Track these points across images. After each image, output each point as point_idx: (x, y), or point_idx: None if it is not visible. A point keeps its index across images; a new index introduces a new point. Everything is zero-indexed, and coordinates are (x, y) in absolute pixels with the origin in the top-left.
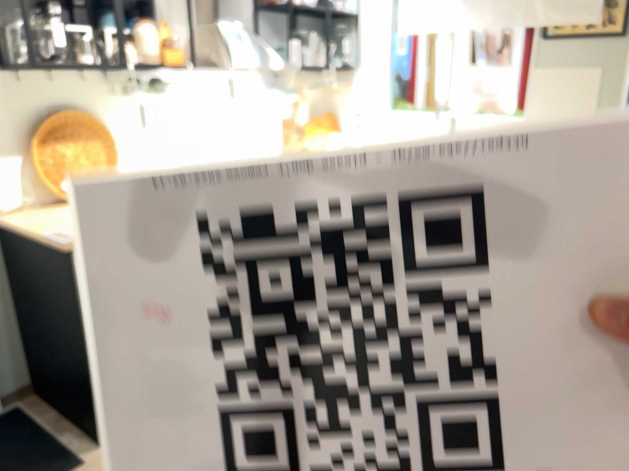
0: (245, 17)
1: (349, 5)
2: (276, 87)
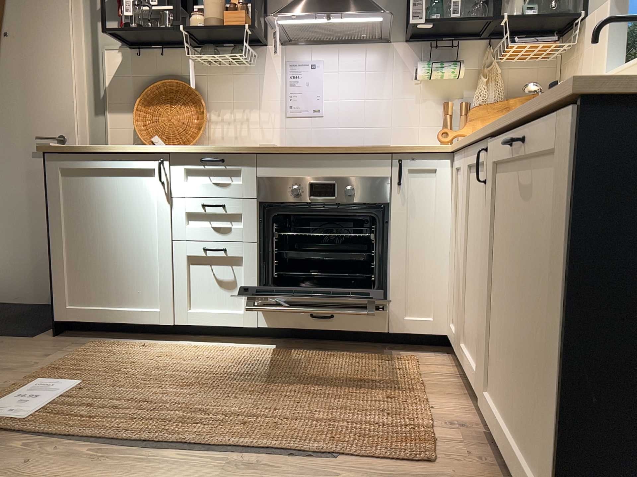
0: None
1: None
2: (438, 63)
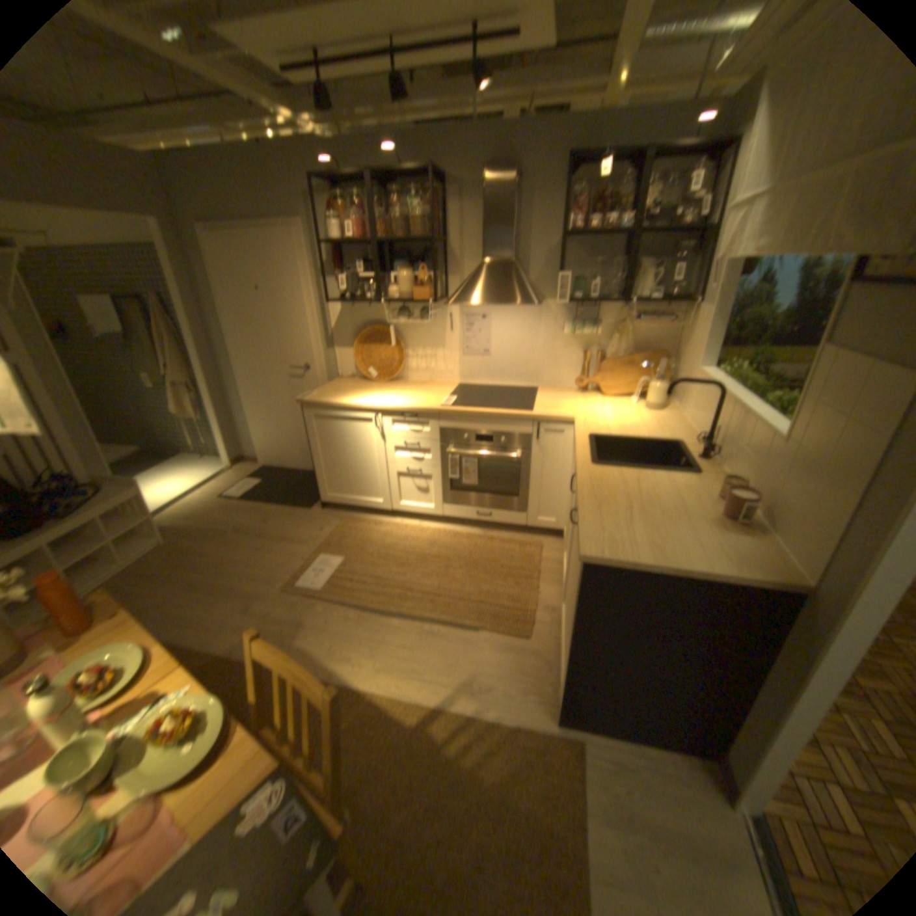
0: (548, 246)
1: (704, 215)
2: (584, 317)
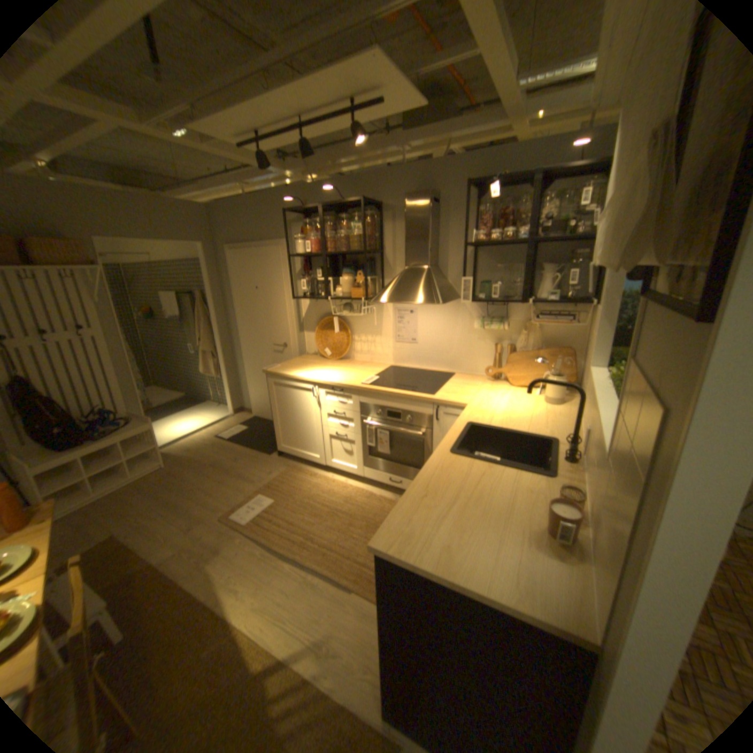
0: (463, 255)
1: (596, 225)
2: (495, 314)
